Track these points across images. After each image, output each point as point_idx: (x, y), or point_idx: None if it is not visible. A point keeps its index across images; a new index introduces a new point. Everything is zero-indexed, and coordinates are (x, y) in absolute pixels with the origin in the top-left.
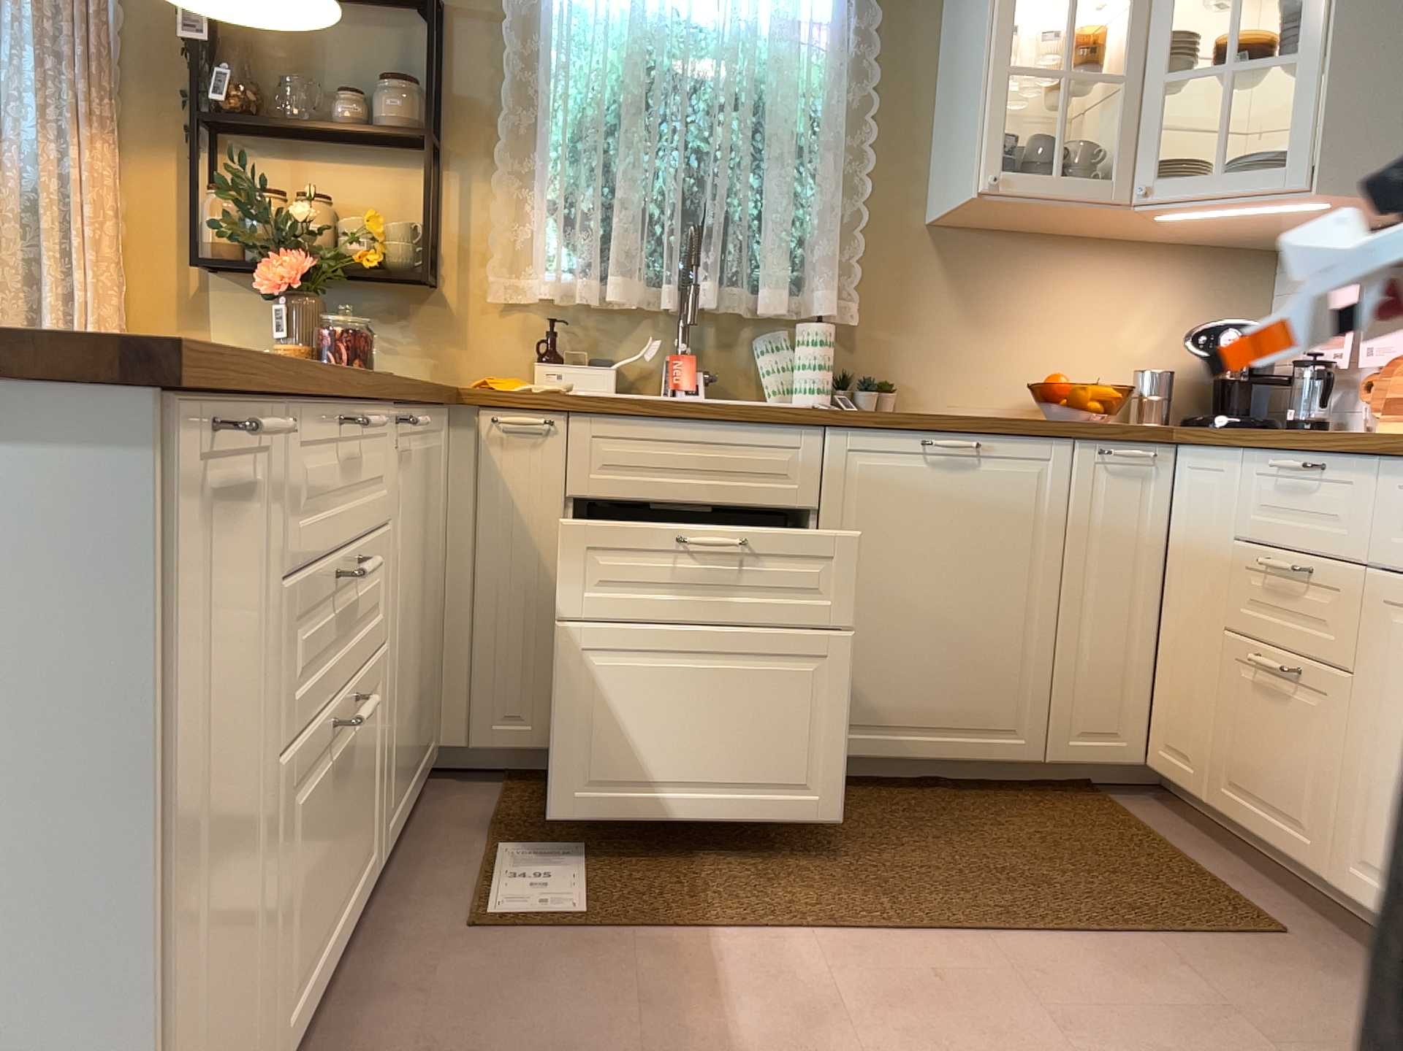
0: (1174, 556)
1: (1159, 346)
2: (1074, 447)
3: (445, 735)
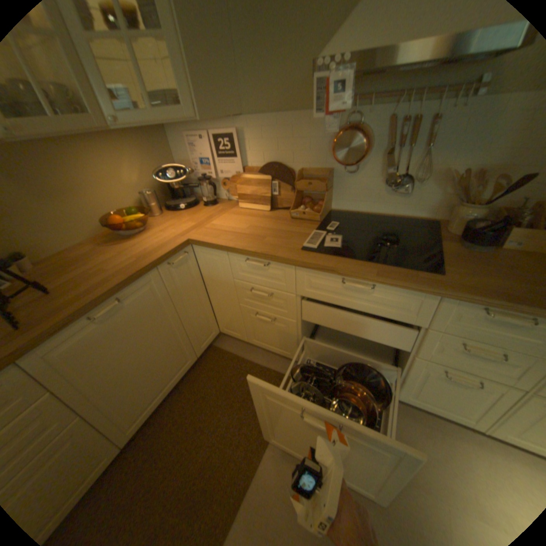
0: (206, 280)
1: (140, 177)
2: (157, 270)
3: None
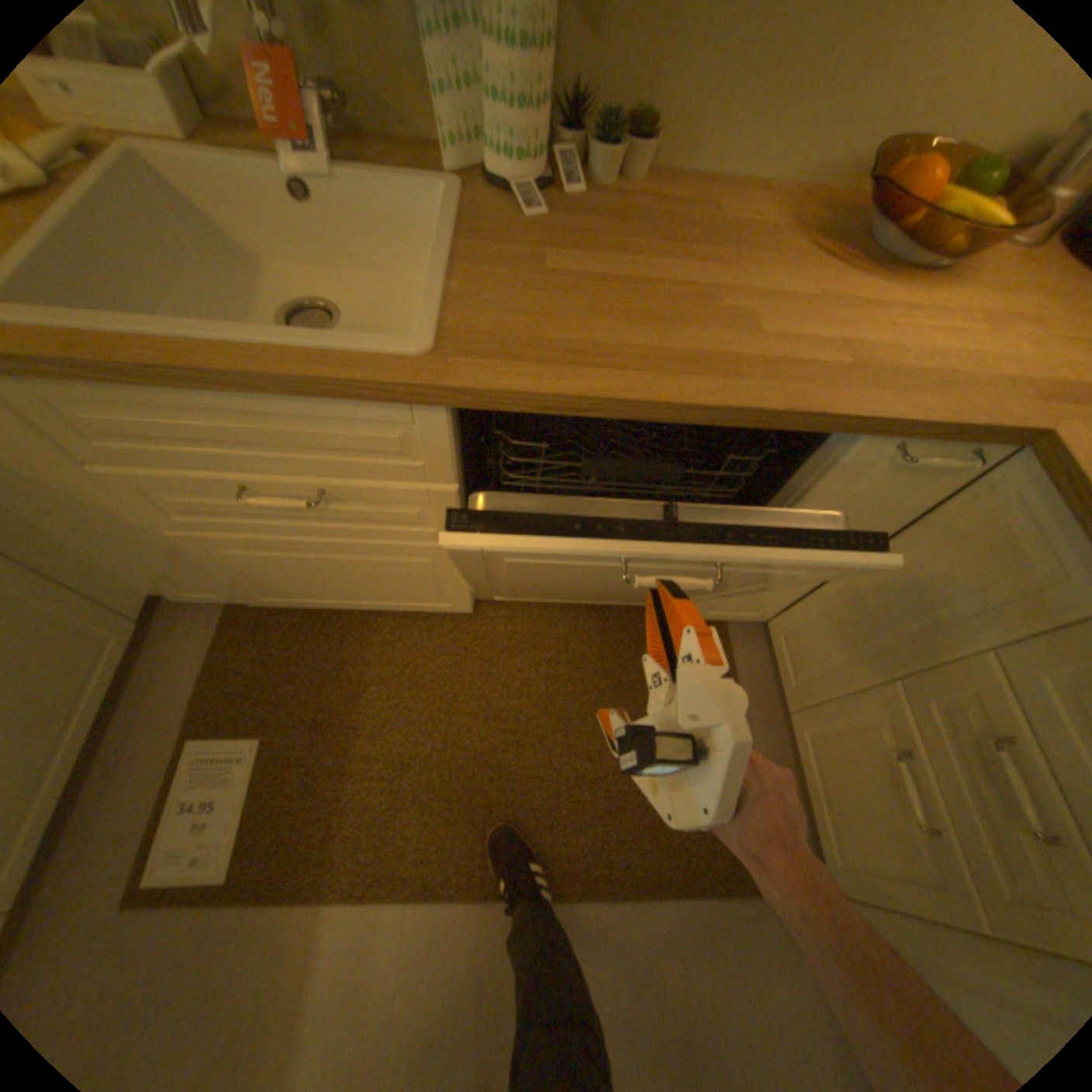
0: (906, 545)
1: None
2: (861, 440)
3: (144, 592)
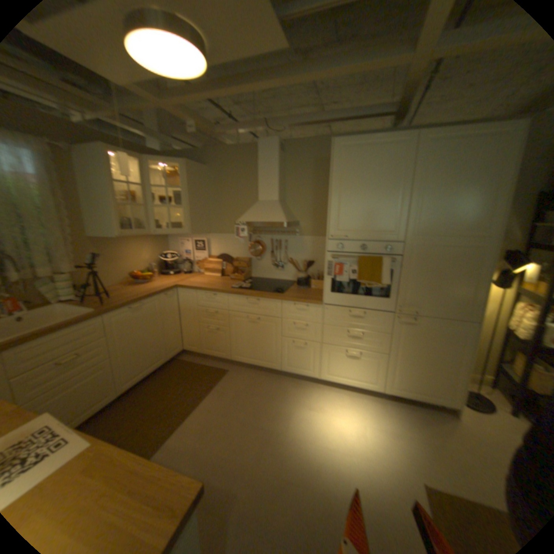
0: (182, 310)
1: (151, 258)
2: (160, 297)
3: None
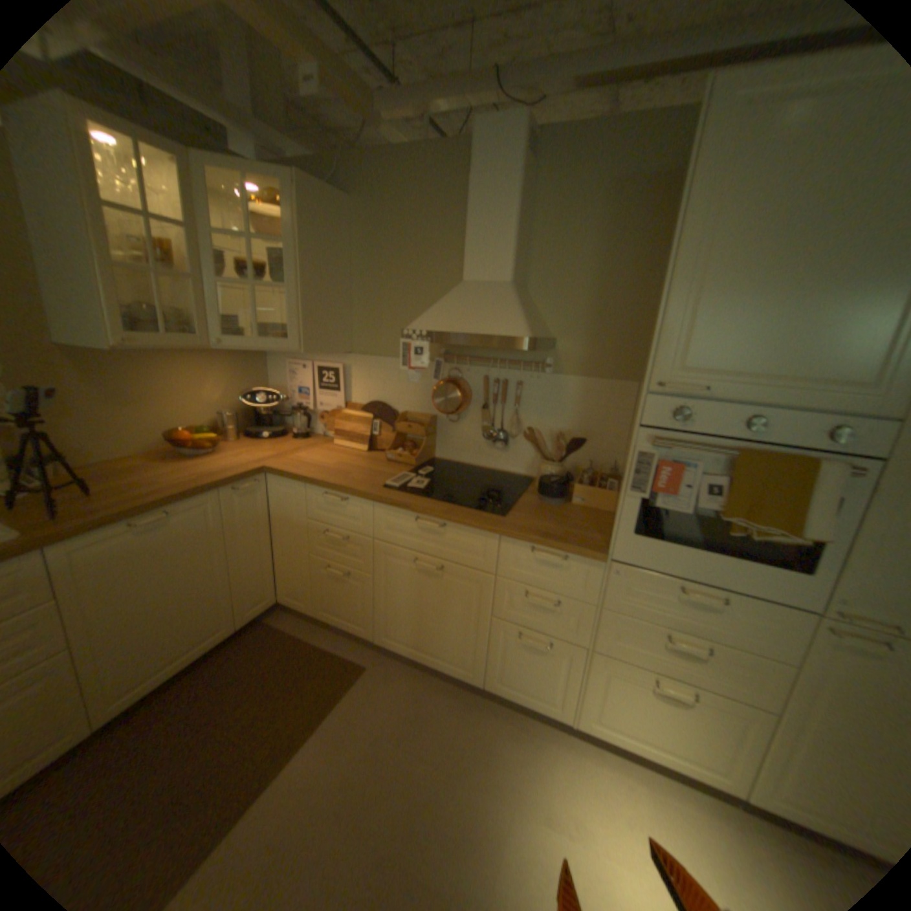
0: (273, 521)
1: (222, 397)
2: (217, 492)
3: None
